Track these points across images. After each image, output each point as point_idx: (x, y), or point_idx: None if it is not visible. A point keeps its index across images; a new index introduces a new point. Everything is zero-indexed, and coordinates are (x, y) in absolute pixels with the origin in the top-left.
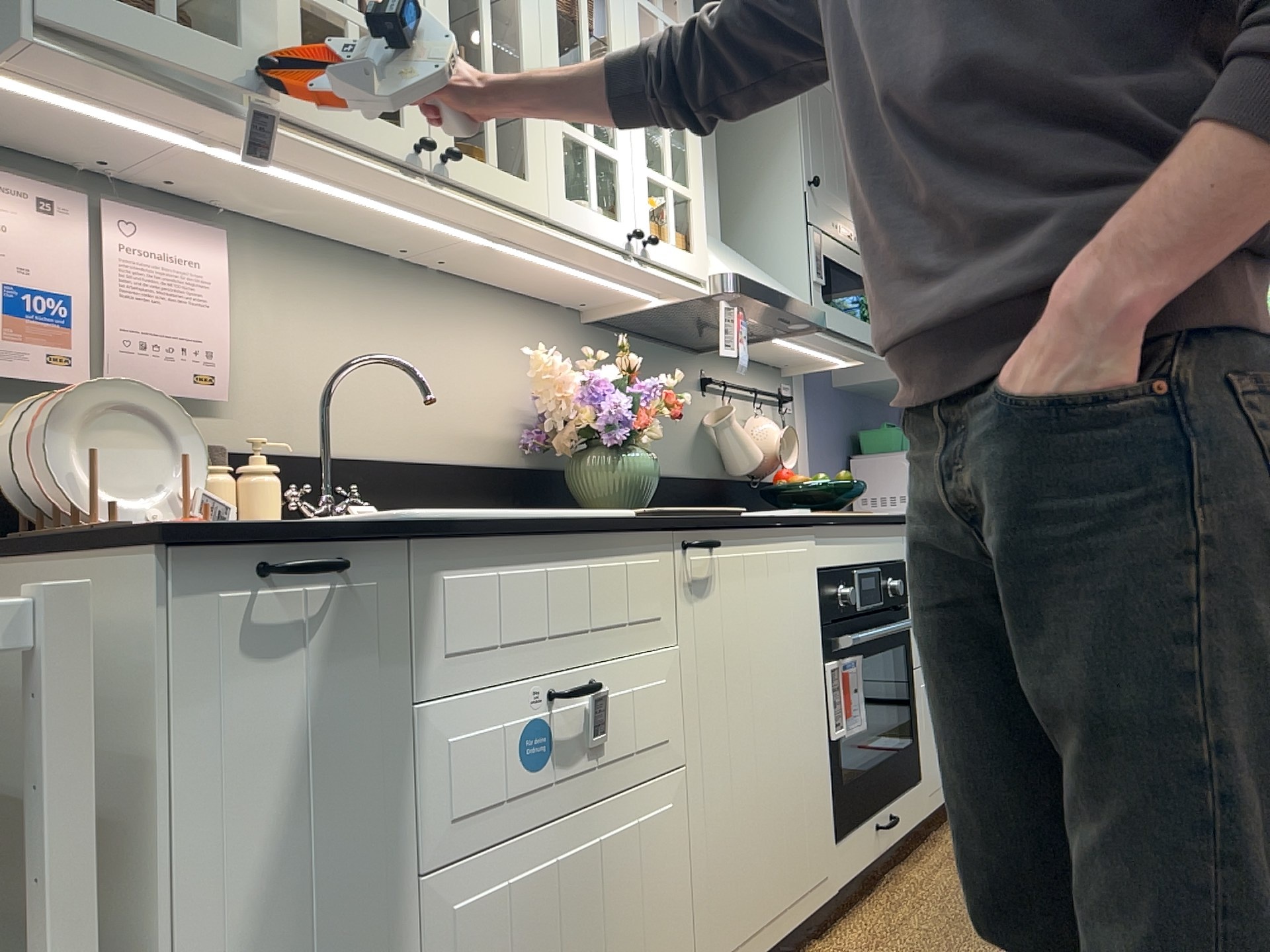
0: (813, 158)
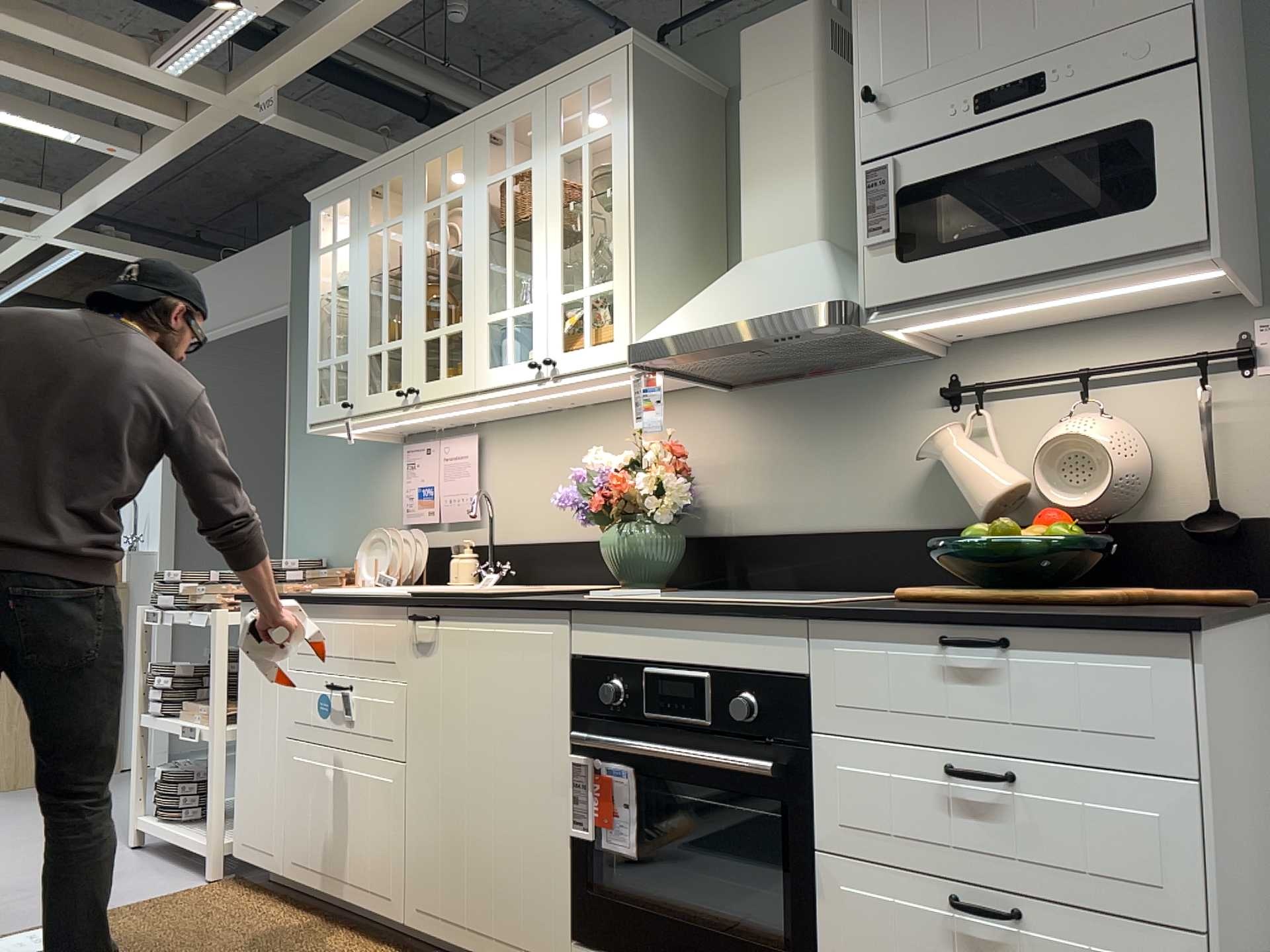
0: (881, 51)
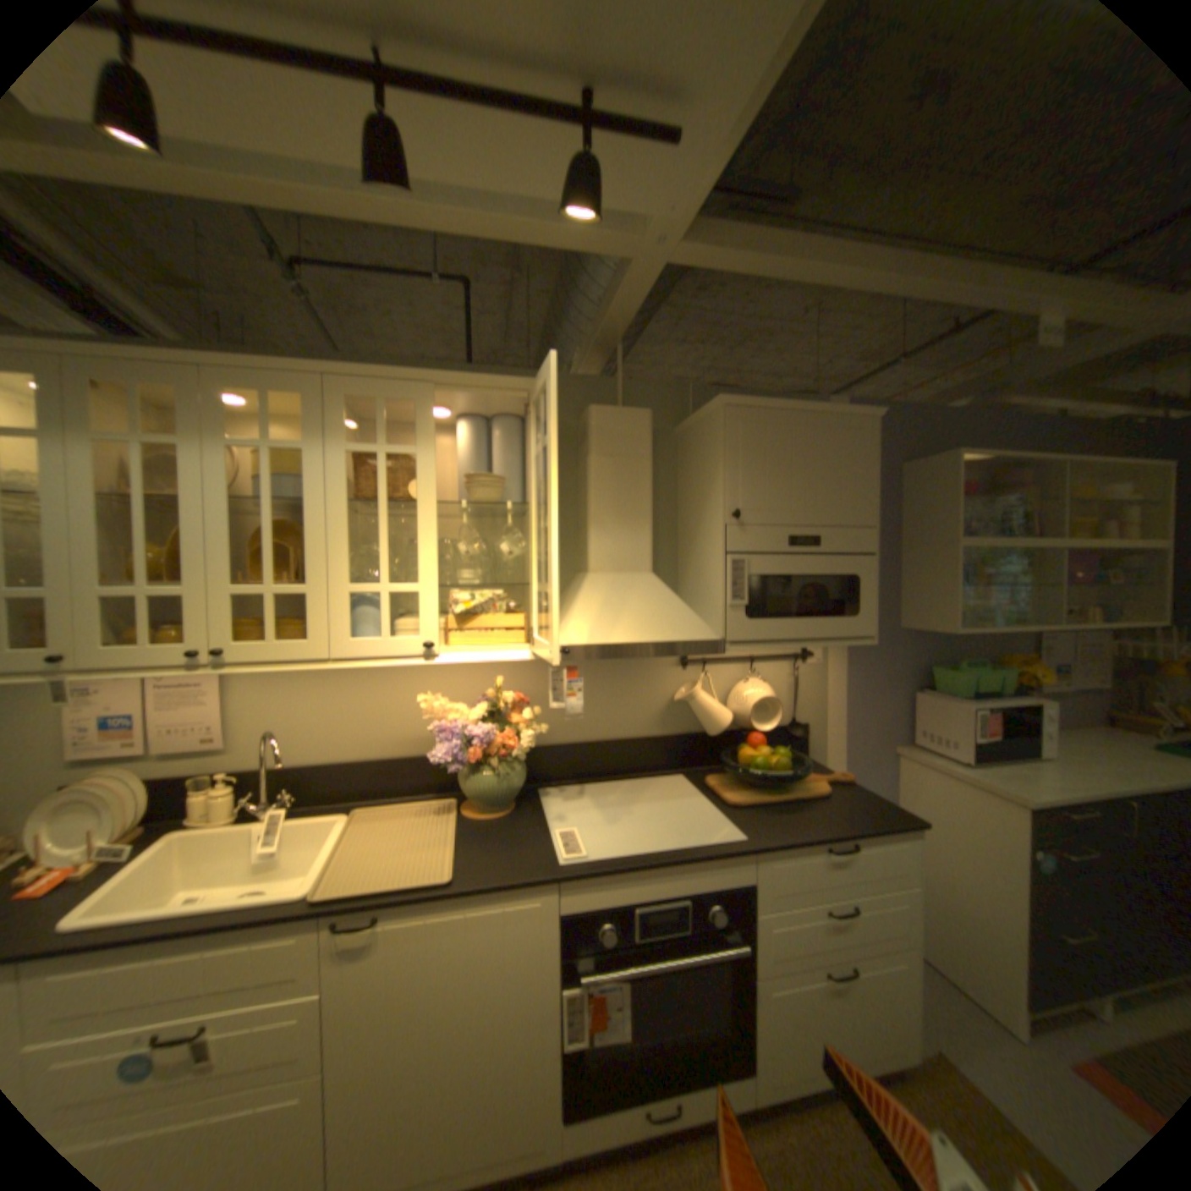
0: (742, 488)
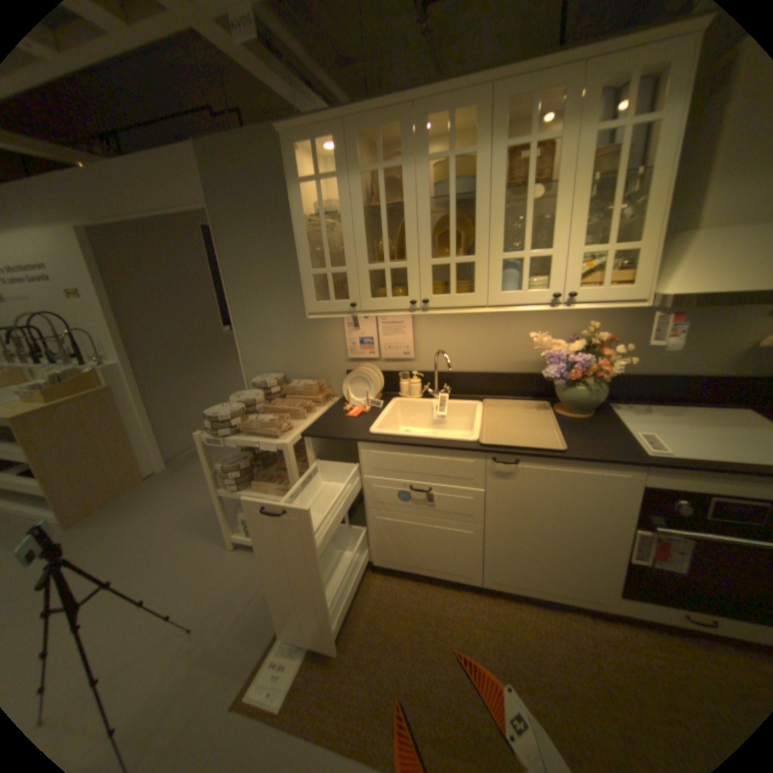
0: None
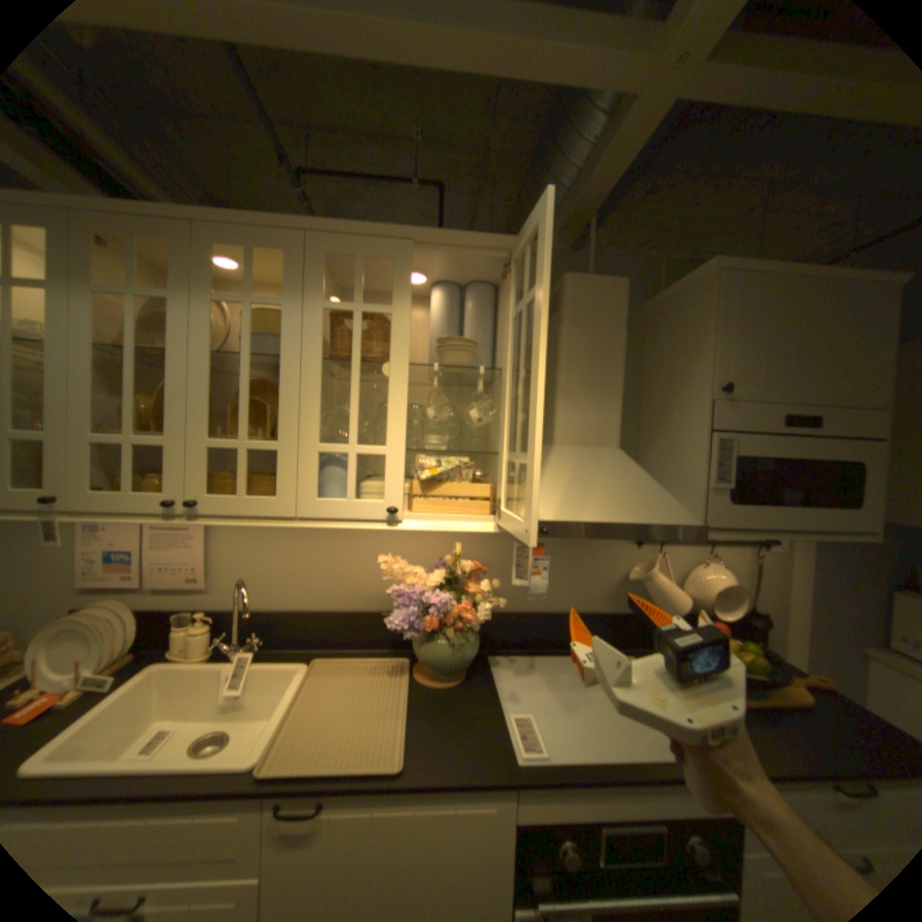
0: (736, 358)
